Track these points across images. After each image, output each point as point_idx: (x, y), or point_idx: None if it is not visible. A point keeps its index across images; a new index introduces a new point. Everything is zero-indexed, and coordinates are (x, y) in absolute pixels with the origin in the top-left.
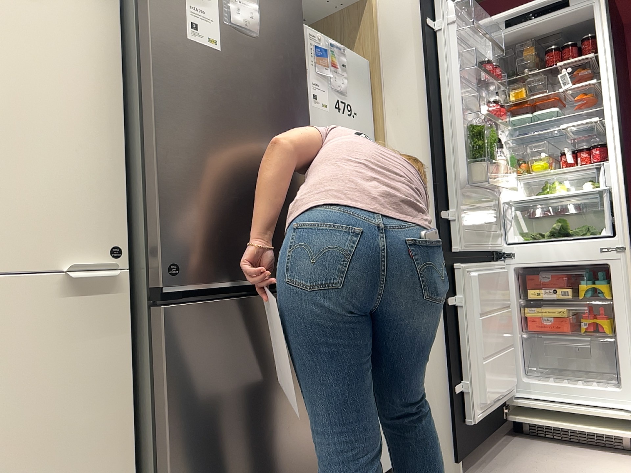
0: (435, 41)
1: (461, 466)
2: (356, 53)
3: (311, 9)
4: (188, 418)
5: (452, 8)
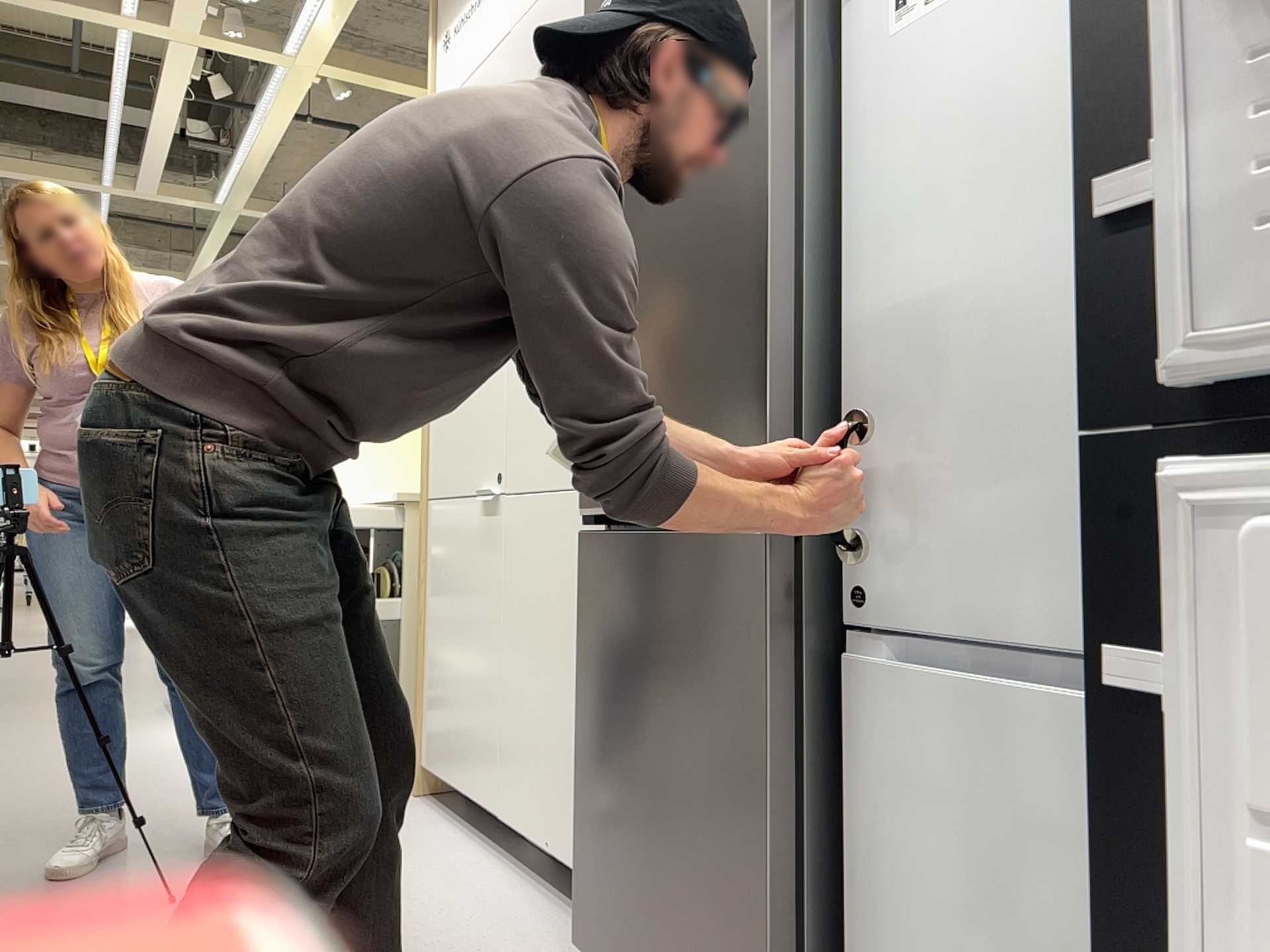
0: None
1: None
2: None
3: None
4: (589, 679)
5: None
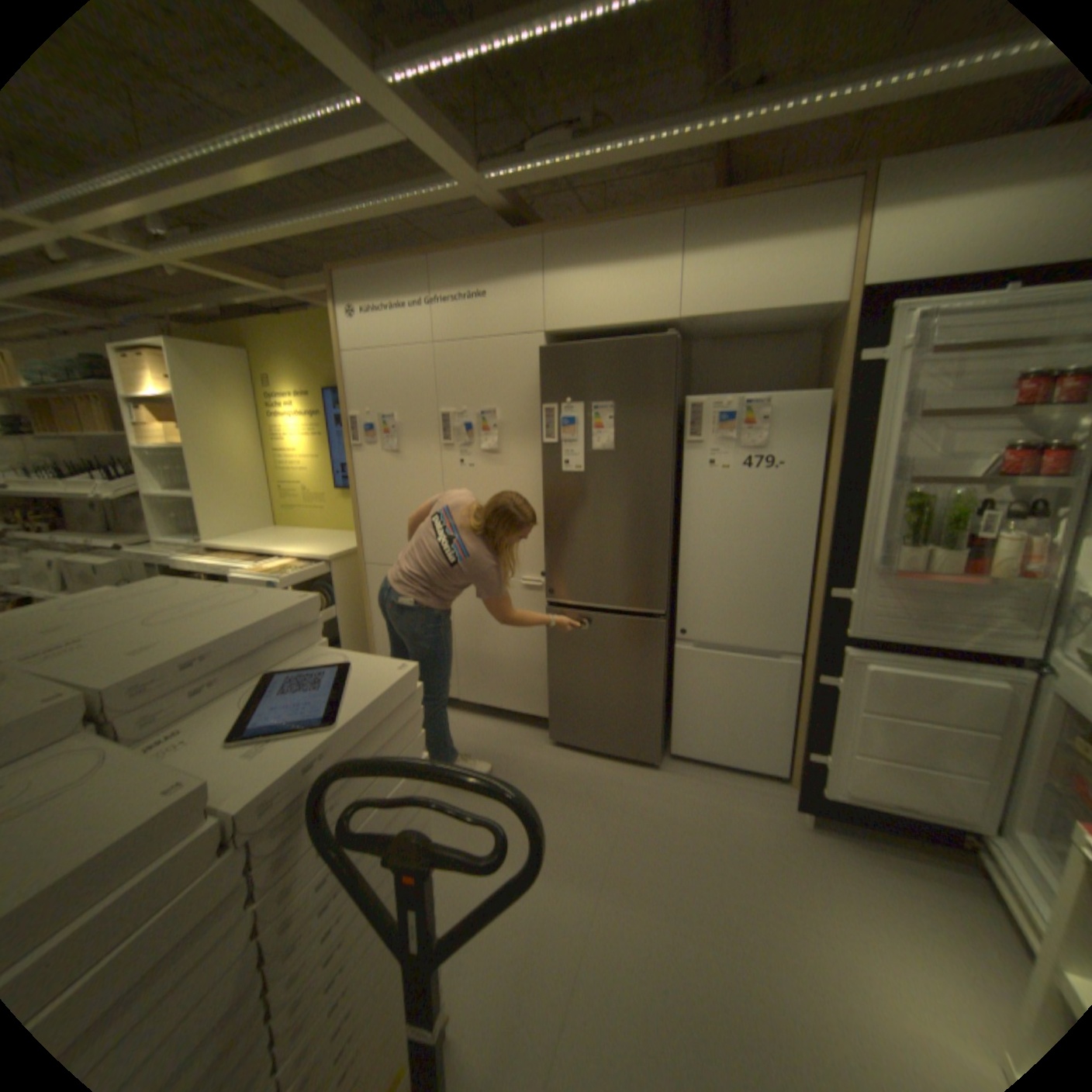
0: (882, 377)
1: (811, 821)
2: (800, 393)
3: (807, 318)
4: (558, 656)
5: (917, 323)
